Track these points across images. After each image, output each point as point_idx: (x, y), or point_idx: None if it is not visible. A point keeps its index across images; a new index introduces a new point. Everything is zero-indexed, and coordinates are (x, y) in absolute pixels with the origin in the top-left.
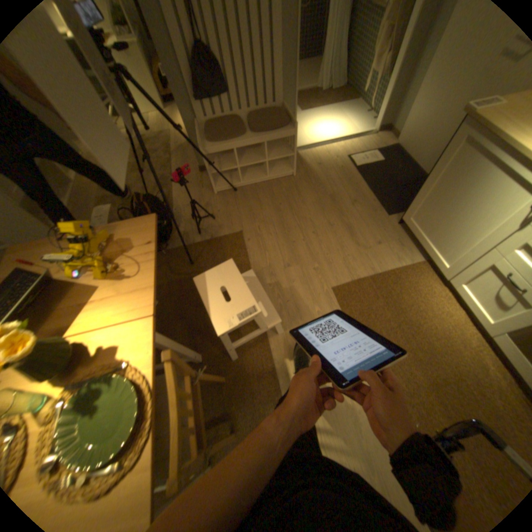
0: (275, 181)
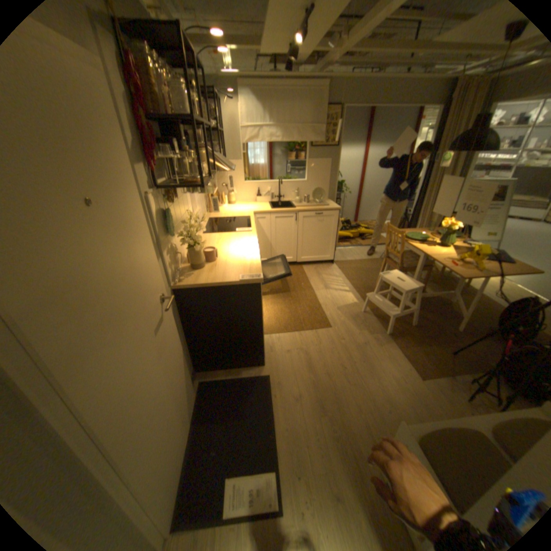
0: None
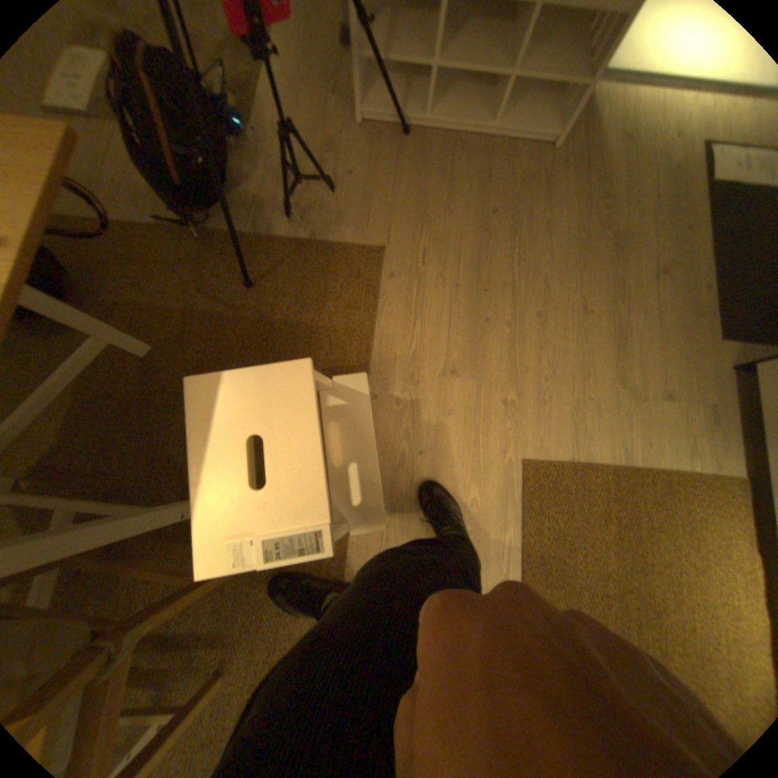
0: (506, 136)
